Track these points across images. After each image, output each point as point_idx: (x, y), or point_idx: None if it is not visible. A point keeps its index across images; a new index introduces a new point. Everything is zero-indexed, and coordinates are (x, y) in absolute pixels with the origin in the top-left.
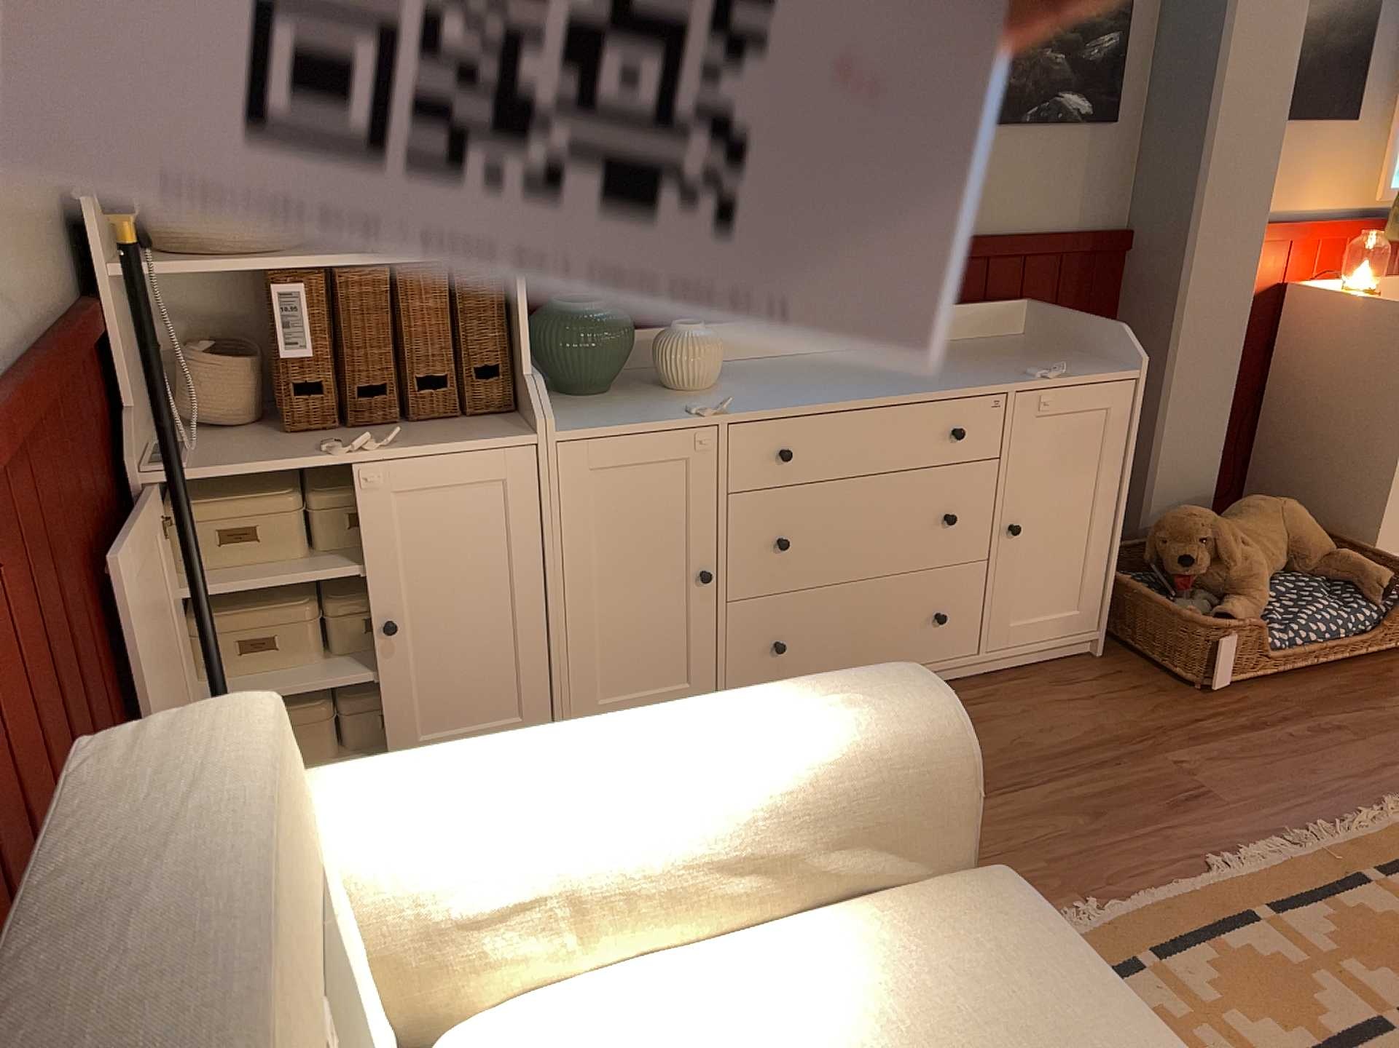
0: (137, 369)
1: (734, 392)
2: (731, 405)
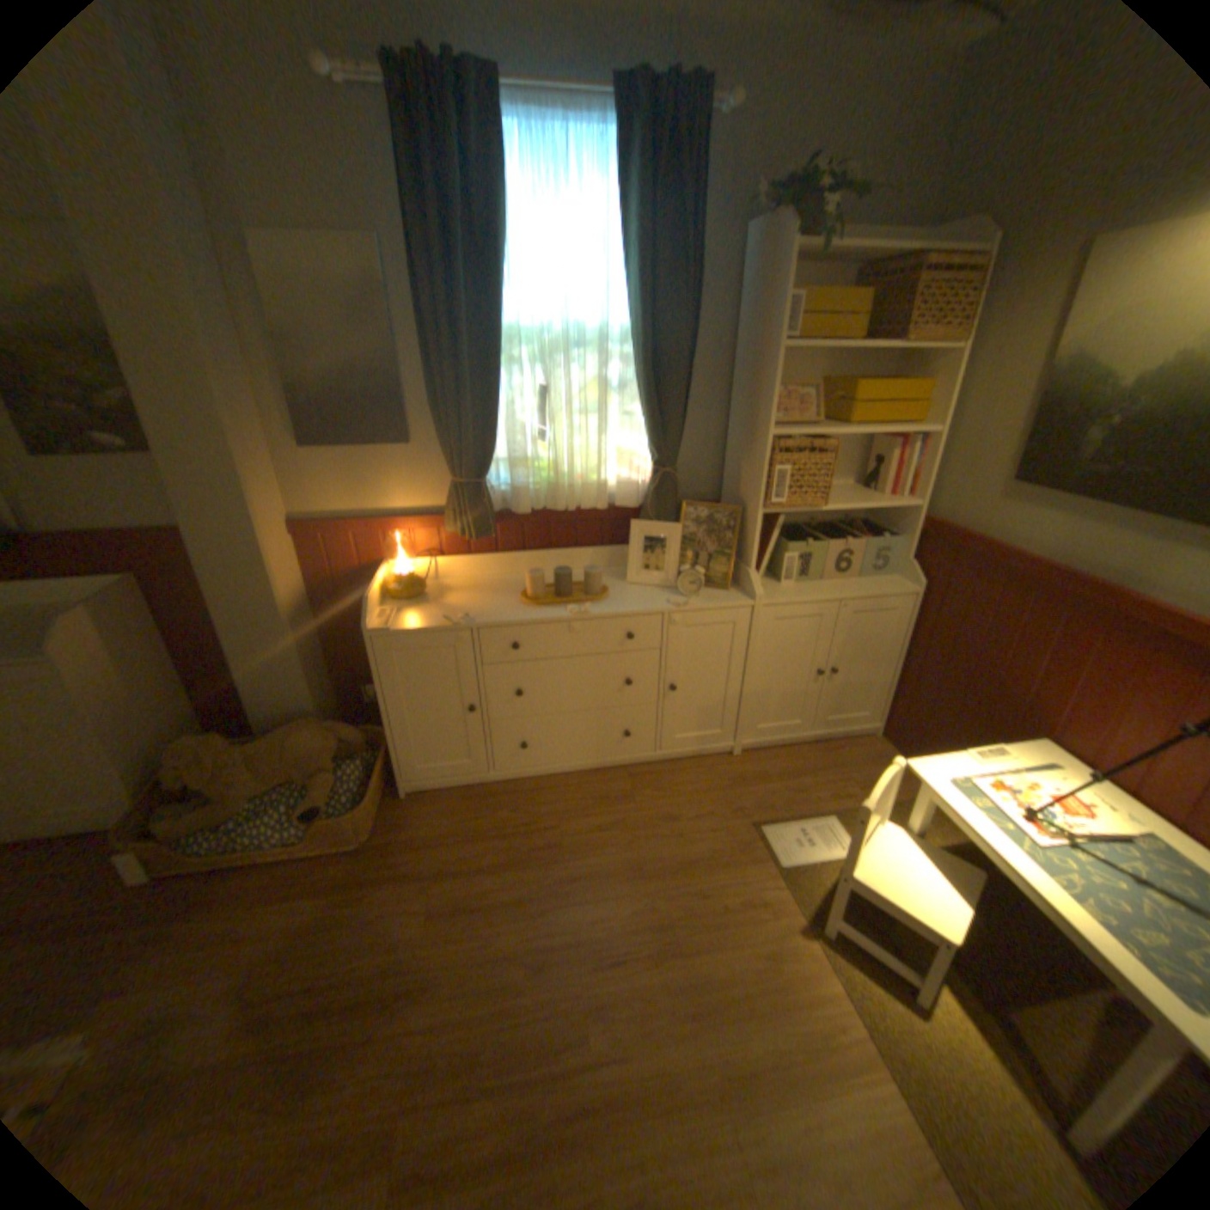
0: None
1: None
2: None
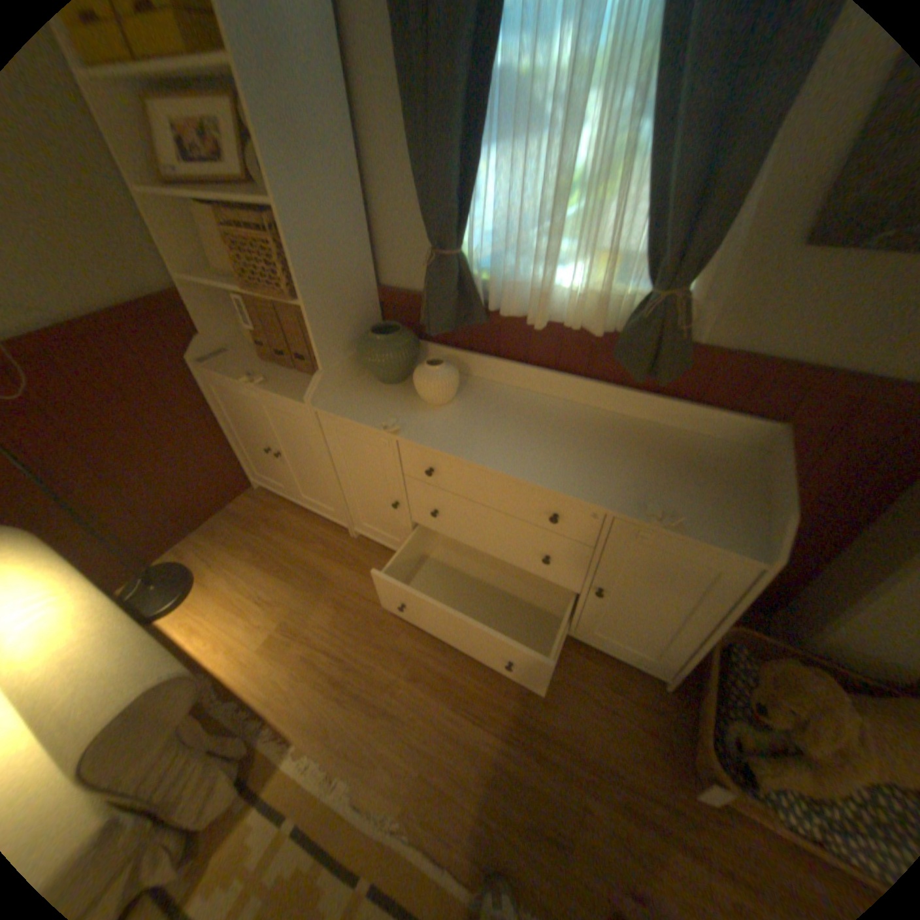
0: (210, 316)
1: (441, 416)
2: (413, 429)
